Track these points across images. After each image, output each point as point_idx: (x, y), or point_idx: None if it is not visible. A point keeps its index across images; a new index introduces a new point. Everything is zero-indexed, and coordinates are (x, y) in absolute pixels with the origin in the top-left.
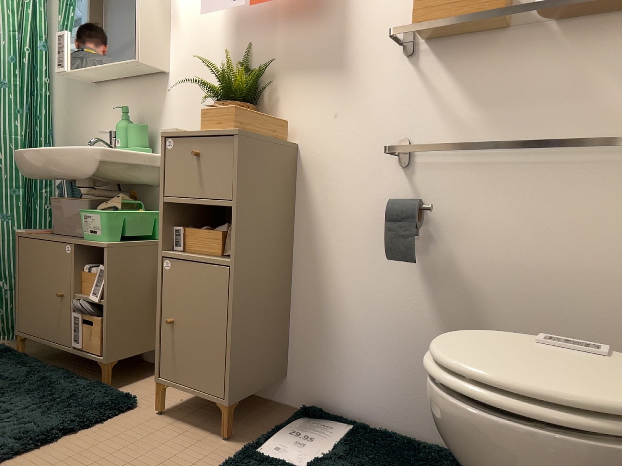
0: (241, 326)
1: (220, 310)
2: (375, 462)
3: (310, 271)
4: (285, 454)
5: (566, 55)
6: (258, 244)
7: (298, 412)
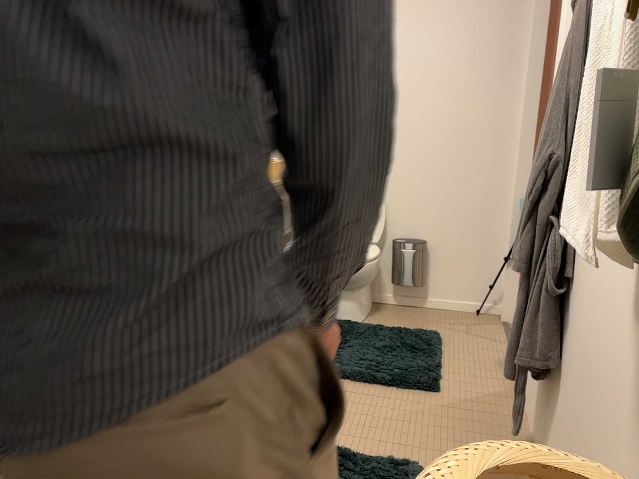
0: None
1: None
2: None
3: None
4: None
5: None
6: None
7: None
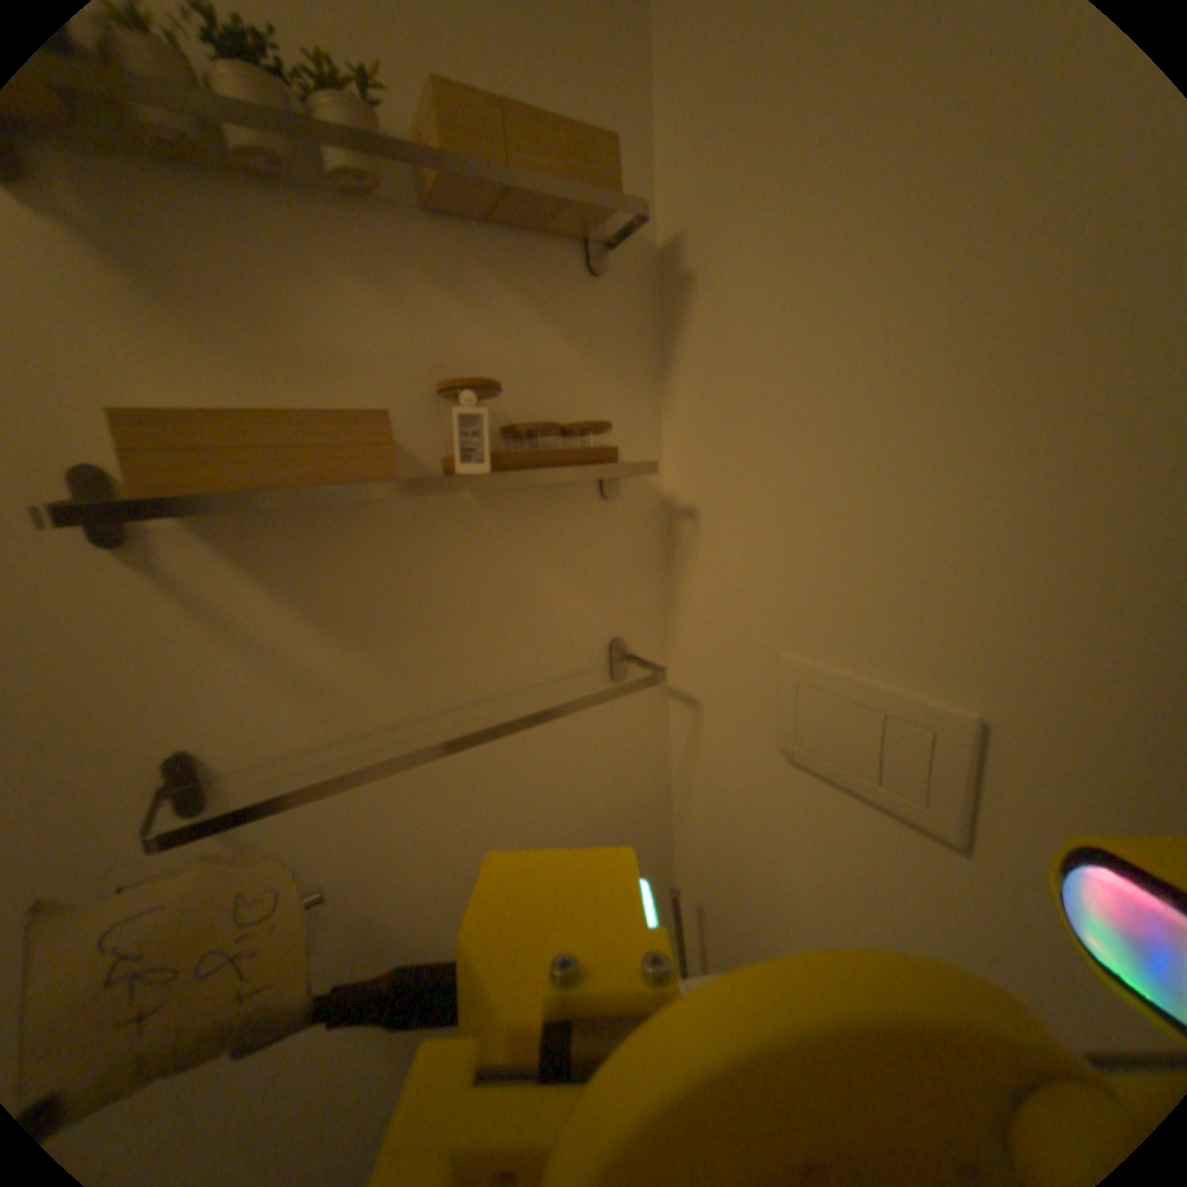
0: None
1: None
2: None
3: None
4: None
5: (506, 534)
6: None
7: None
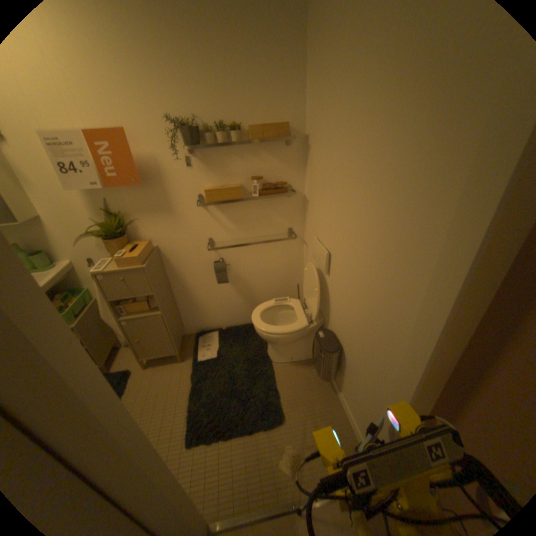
0: (172, 330)
1: (161, 330)
2: (235, 343)
3: (182, 292)
4: (208, 358)
5: (264, 205)
6: (165, 299)
7: (195, 337)
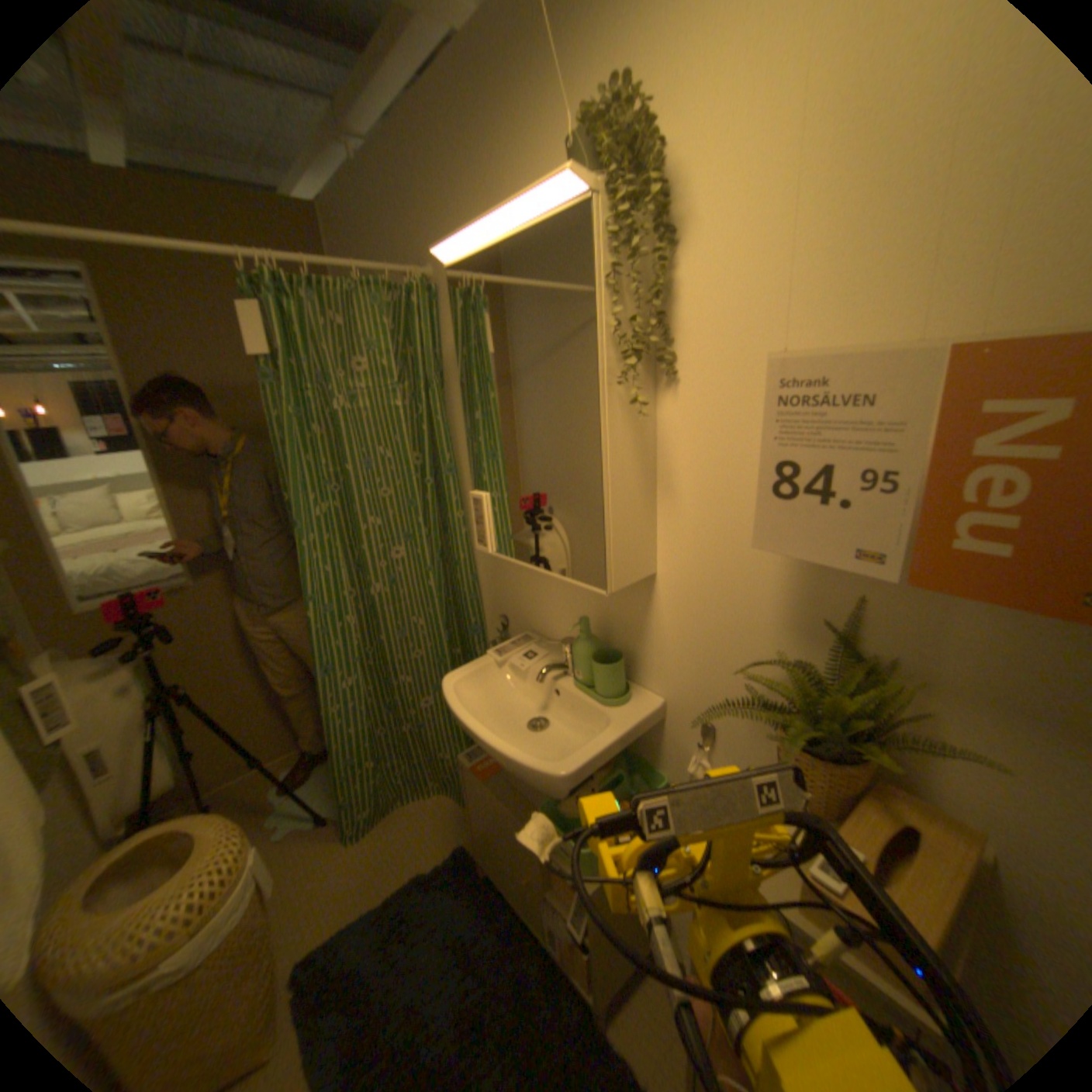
0: None
1: None
2: None
3: None
4: None
5: None
6: None
7: None
